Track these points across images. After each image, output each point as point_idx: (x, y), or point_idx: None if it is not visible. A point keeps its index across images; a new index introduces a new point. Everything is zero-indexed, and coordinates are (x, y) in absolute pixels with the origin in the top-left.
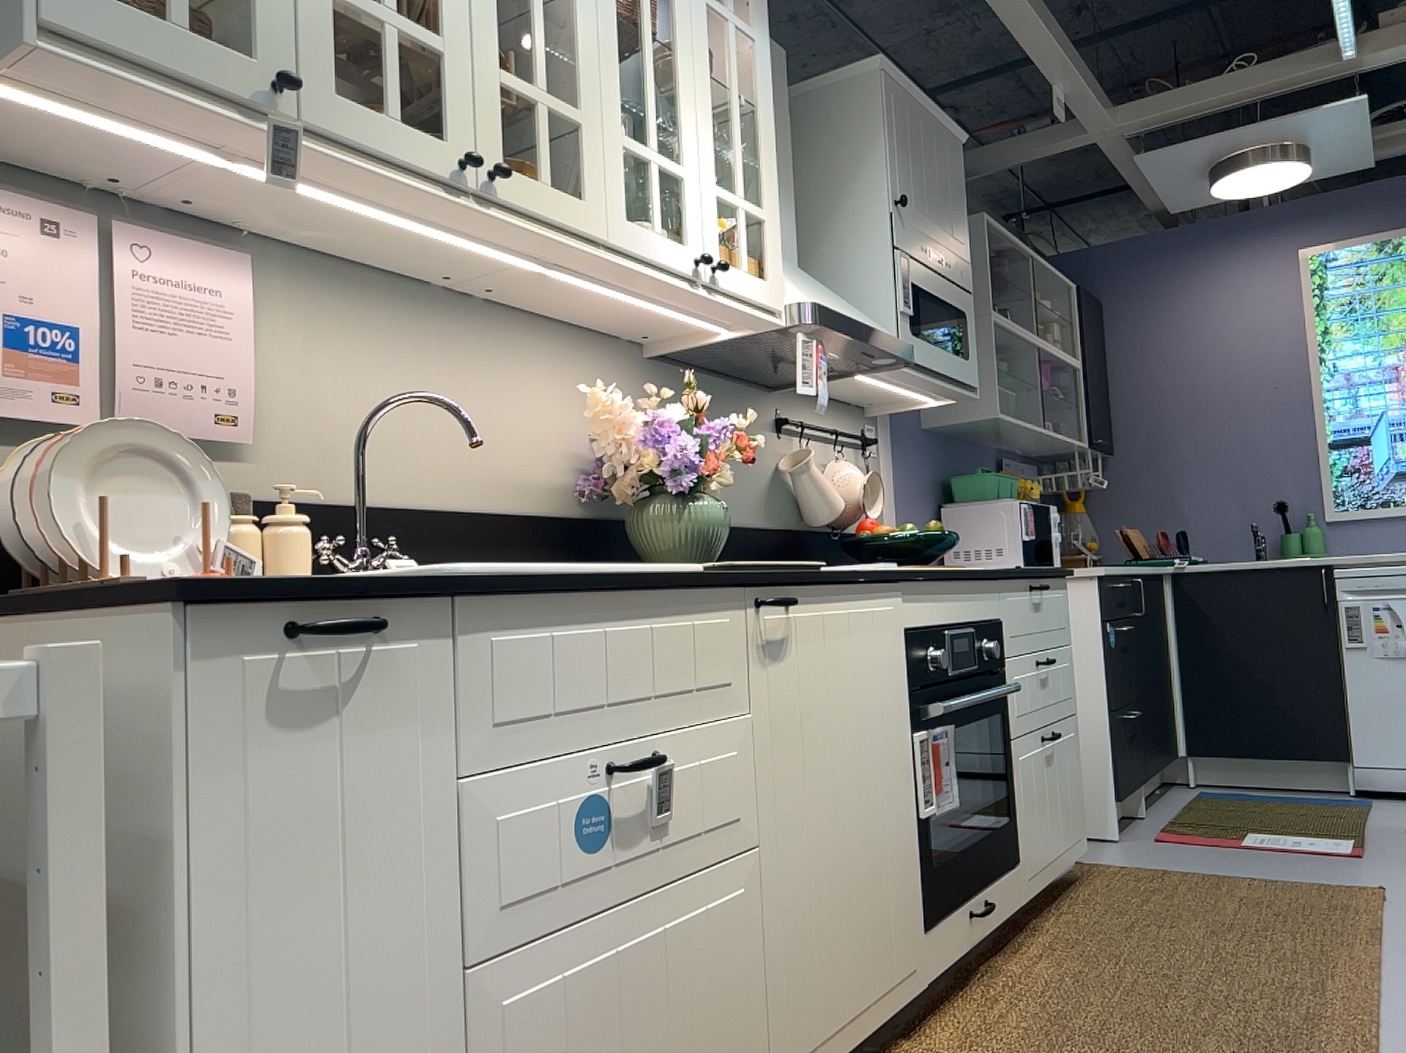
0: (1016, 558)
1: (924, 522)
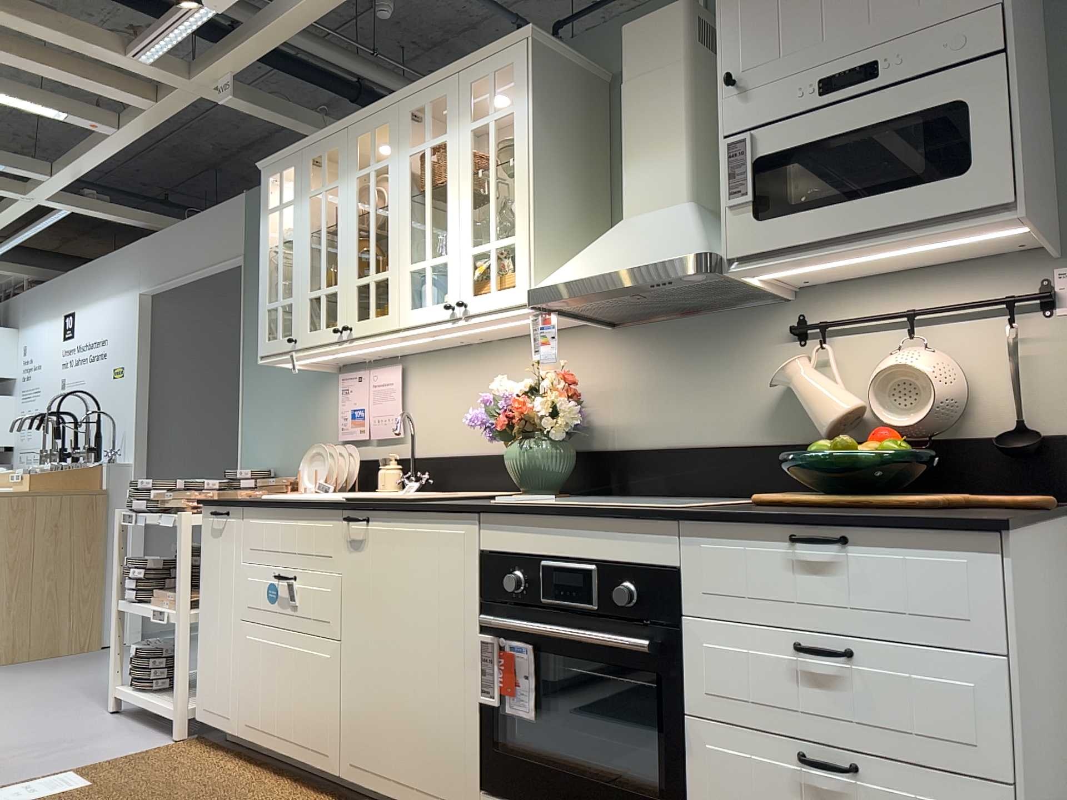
0: None
1: None
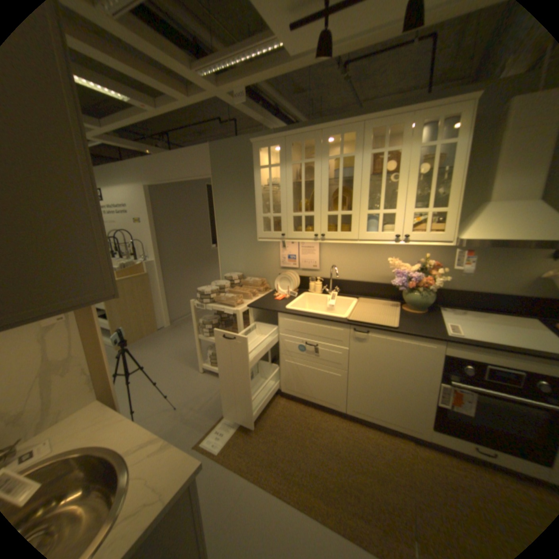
0: None
1: None
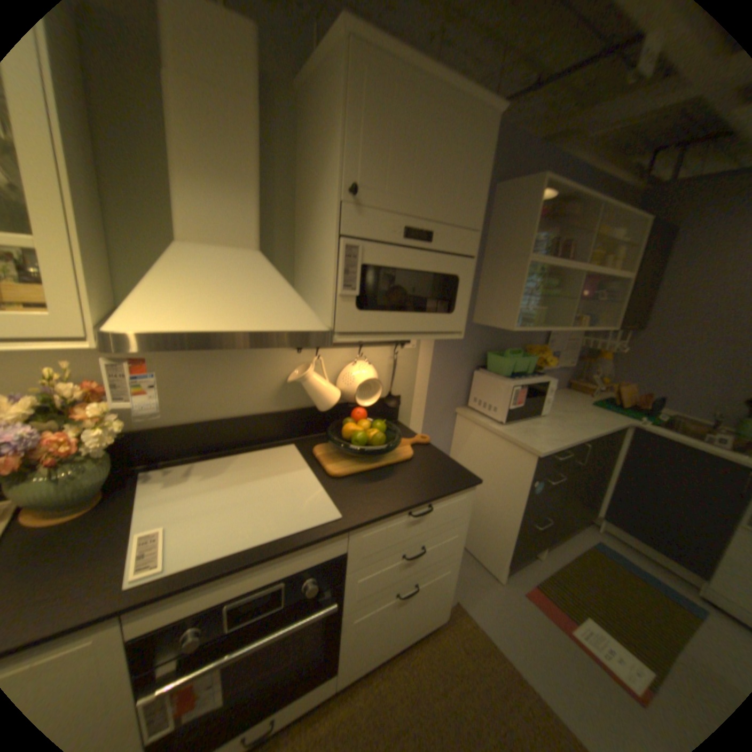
0: (503, 415)
1: (455, 379)
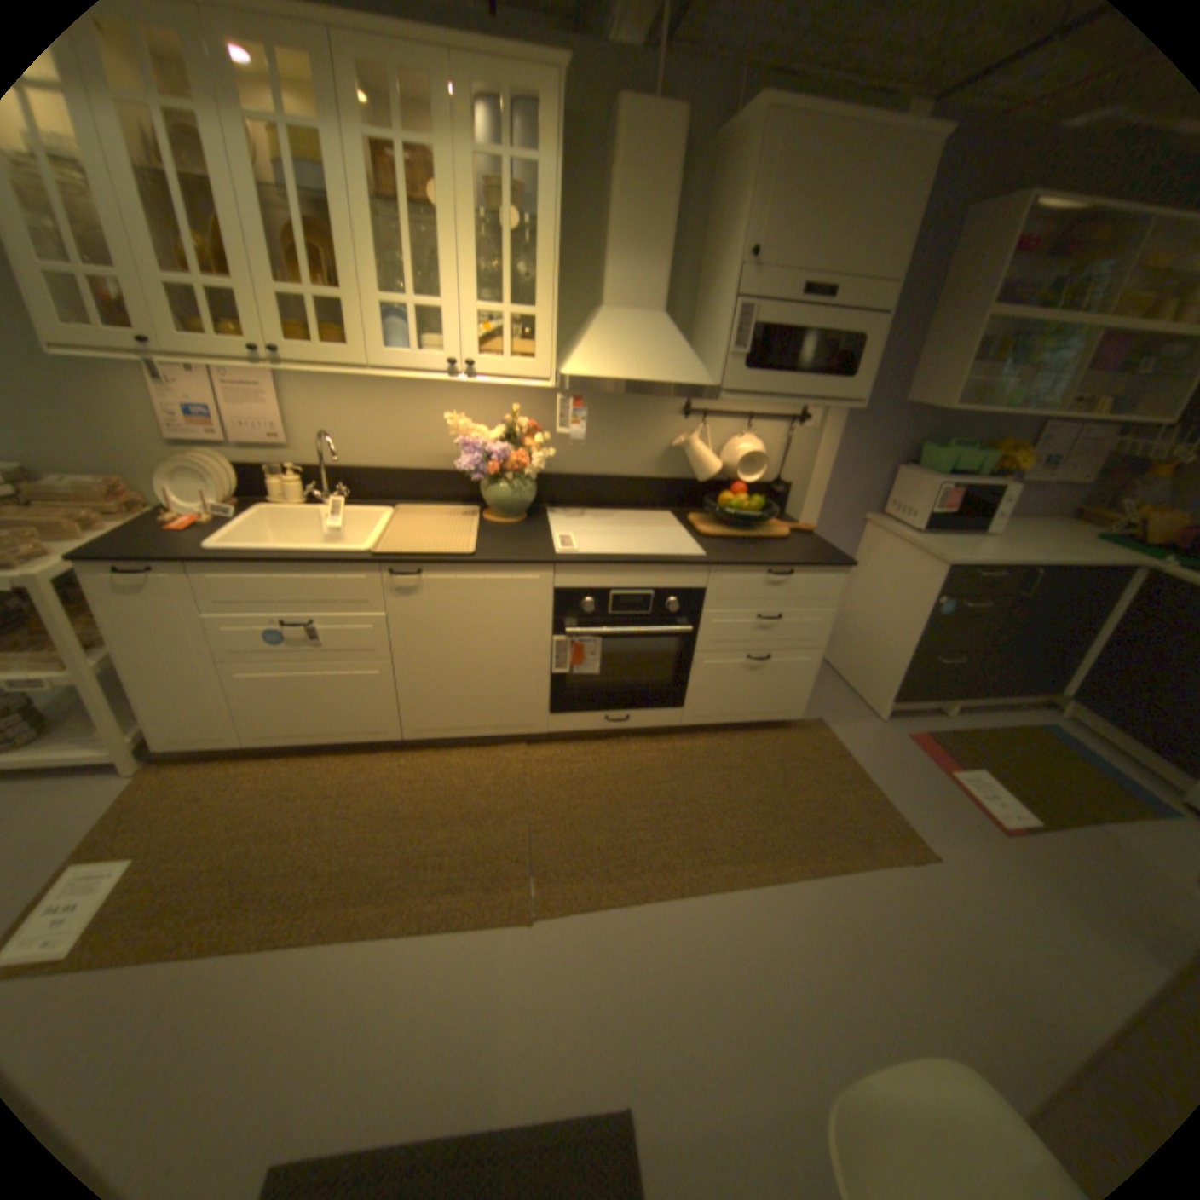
0: (925, 523)
1: (869, 475)
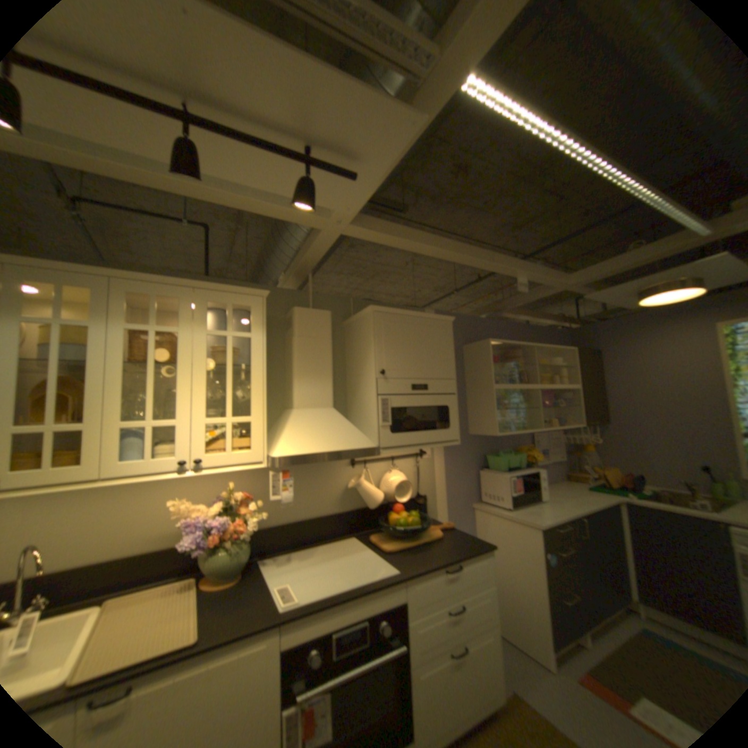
0: (510, 504)
1: (466, 480)
